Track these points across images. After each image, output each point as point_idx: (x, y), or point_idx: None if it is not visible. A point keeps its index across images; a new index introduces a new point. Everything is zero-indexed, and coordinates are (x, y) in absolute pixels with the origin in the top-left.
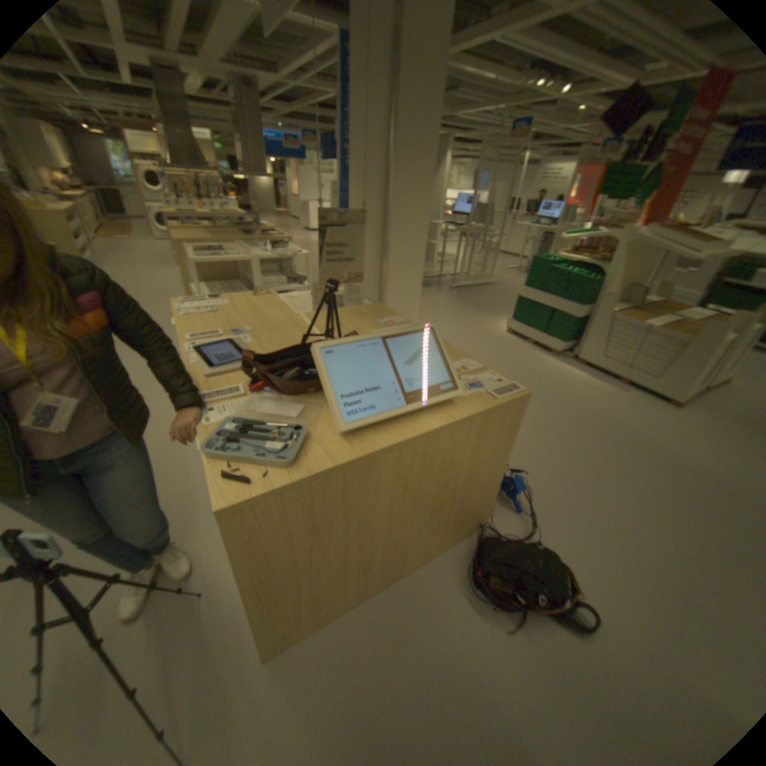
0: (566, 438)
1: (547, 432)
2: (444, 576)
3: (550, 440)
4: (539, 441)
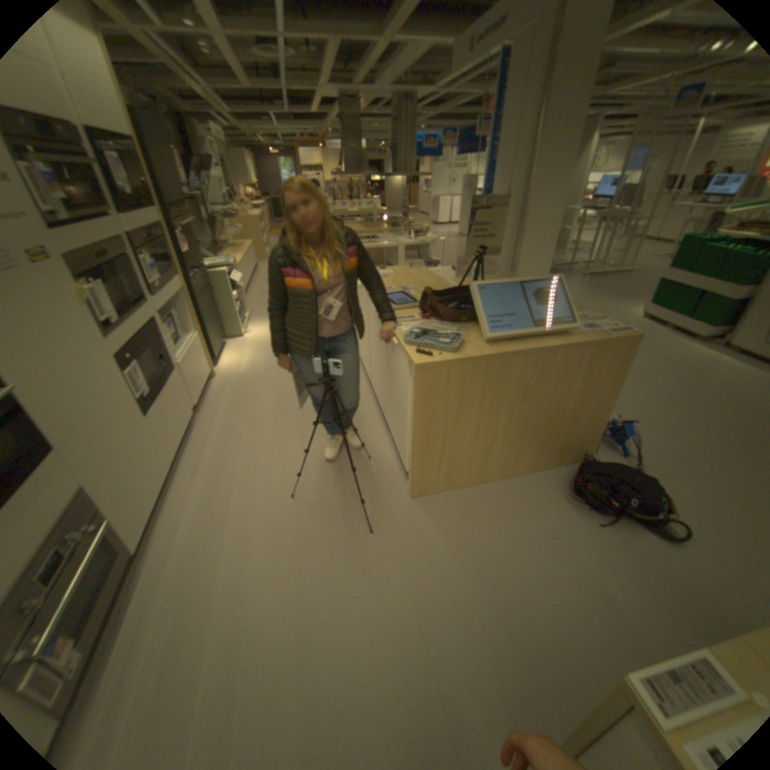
0: (695, 413)
1: (674, 406)
2: (549, 485)
3: (675, 413)
4: (662, 412)
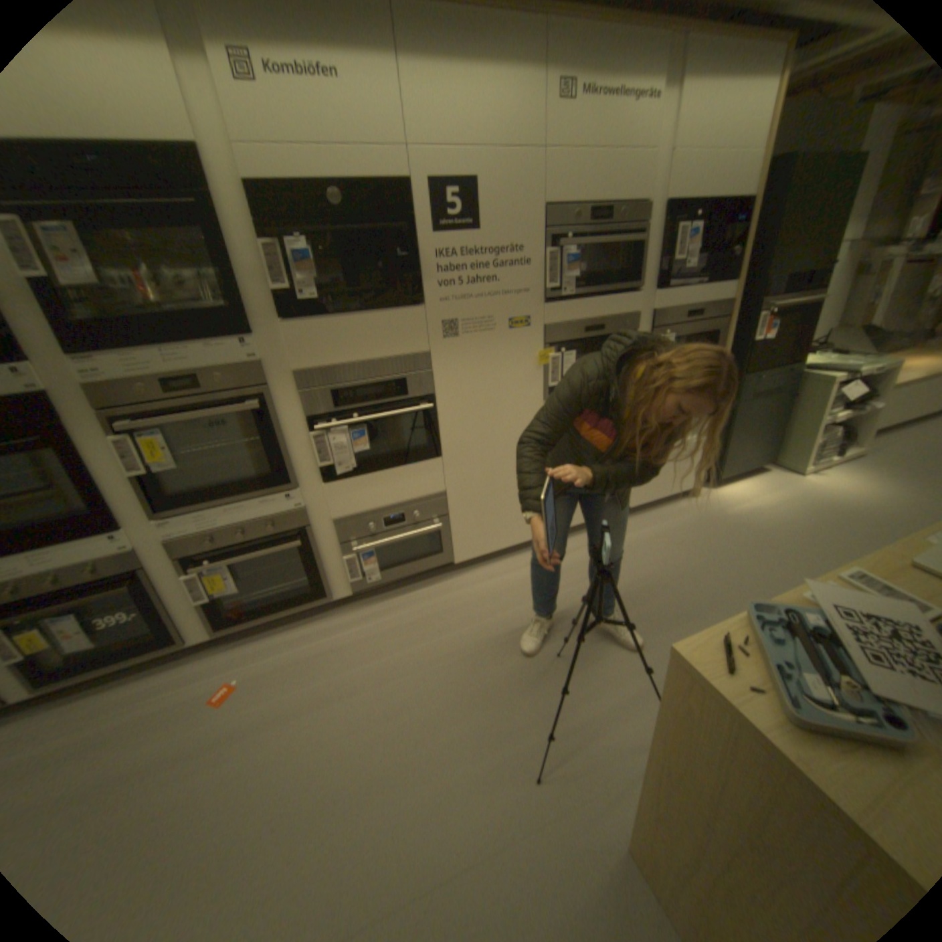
0: None
1: None
2: None
3: None
4: None
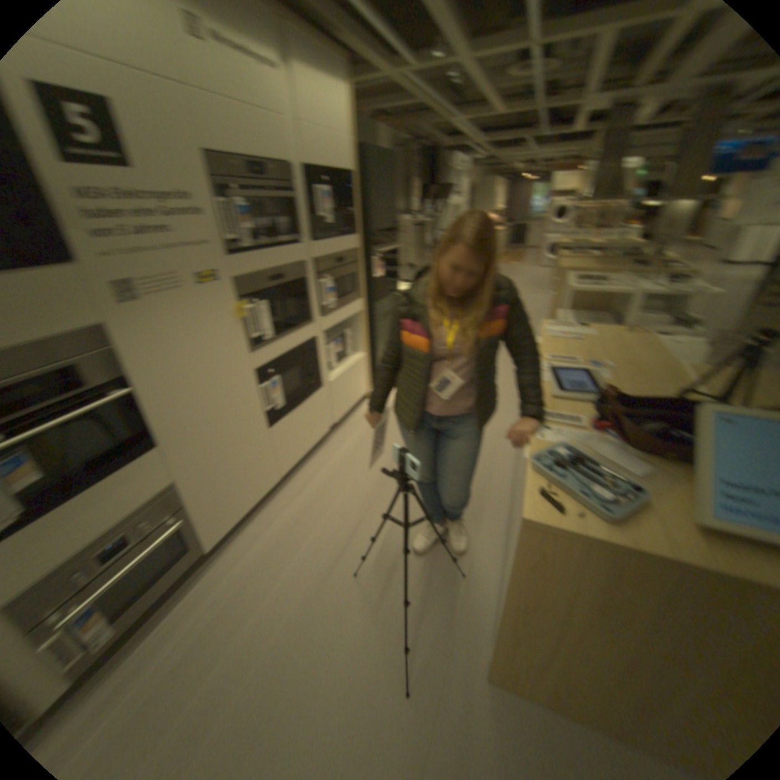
0: None
1: None
2: None
3: None
4: None
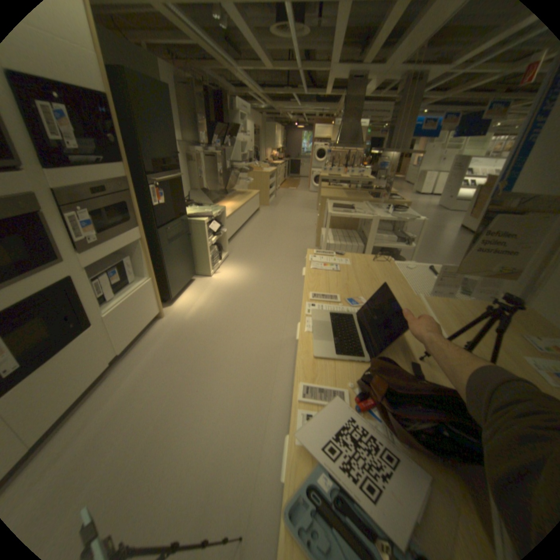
0: None
1: None
2: None
3: None
4: None
